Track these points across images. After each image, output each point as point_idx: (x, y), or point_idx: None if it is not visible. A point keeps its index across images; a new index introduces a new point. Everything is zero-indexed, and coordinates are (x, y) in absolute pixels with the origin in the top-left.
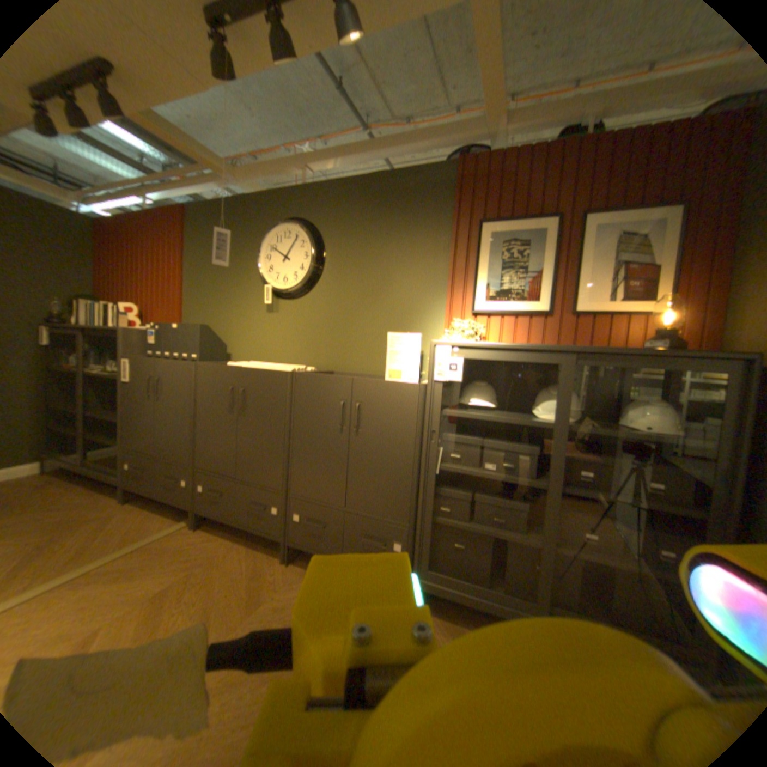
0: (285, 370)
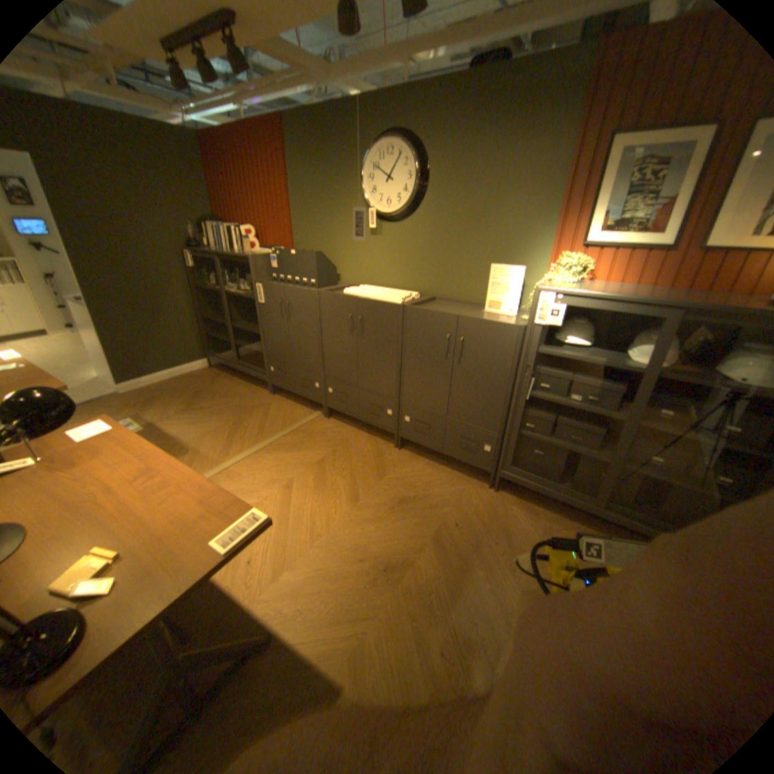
0: (398, 303)
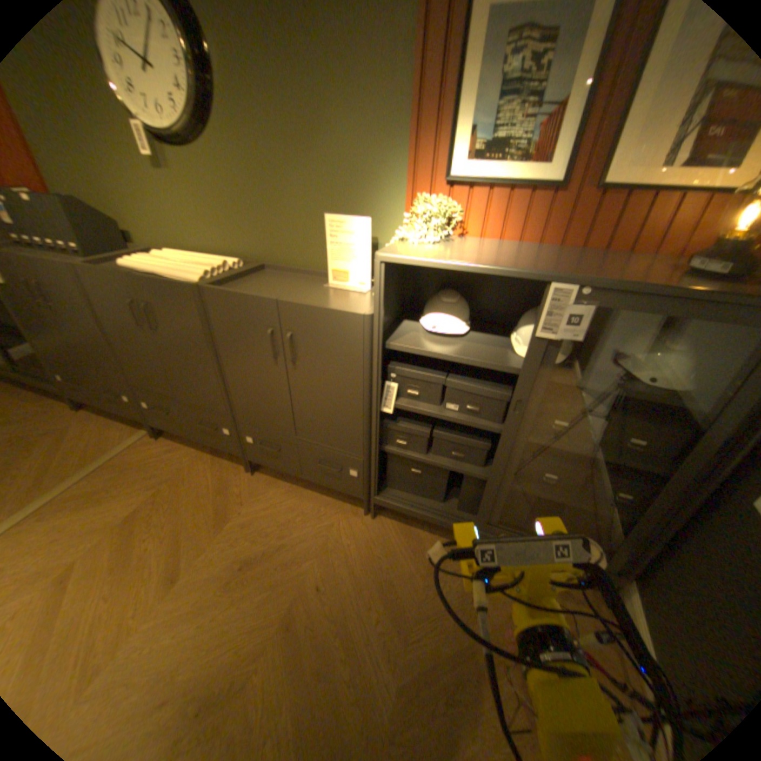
0: (188, 282)
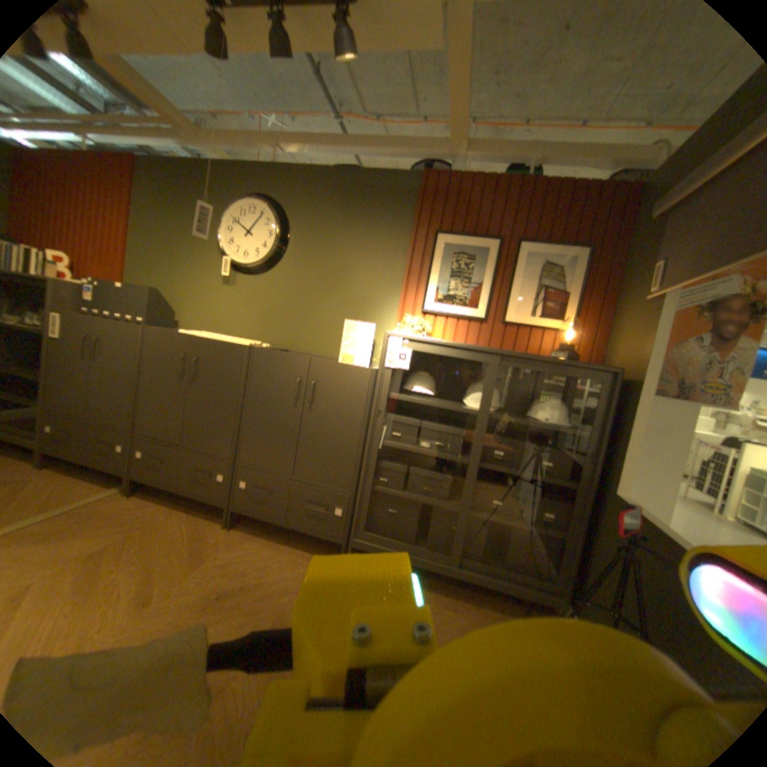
0: (242, 343)
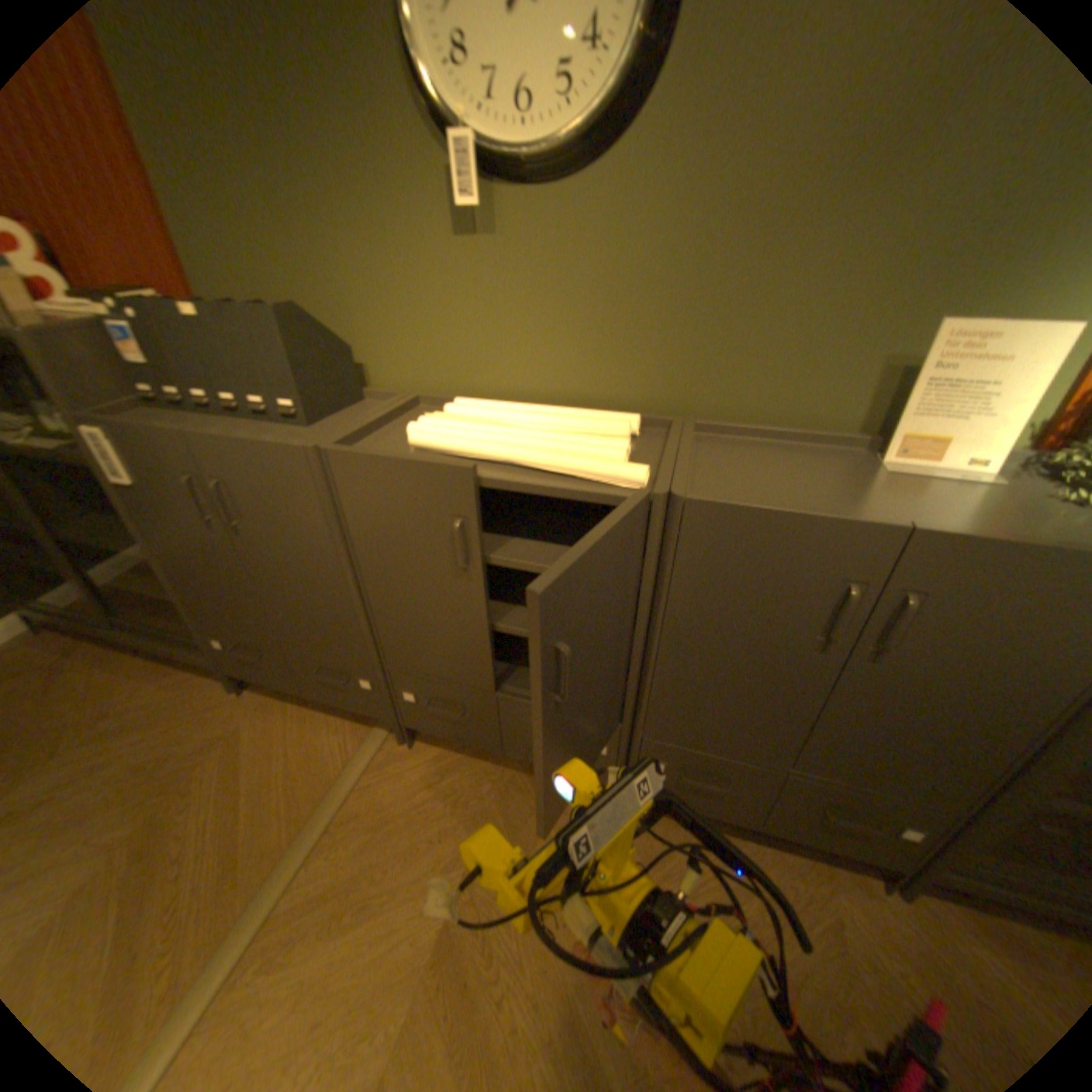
0: (633, 486)
